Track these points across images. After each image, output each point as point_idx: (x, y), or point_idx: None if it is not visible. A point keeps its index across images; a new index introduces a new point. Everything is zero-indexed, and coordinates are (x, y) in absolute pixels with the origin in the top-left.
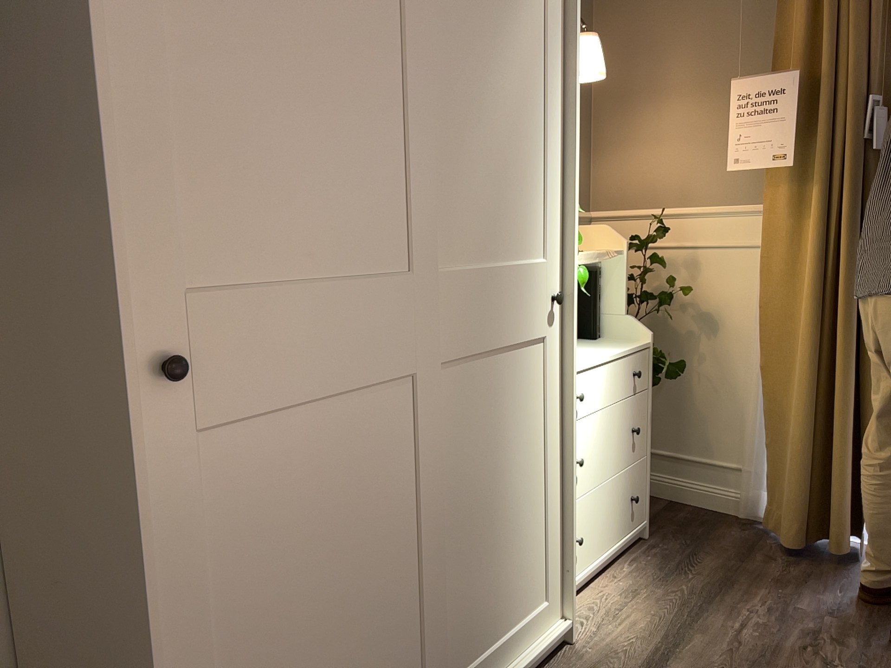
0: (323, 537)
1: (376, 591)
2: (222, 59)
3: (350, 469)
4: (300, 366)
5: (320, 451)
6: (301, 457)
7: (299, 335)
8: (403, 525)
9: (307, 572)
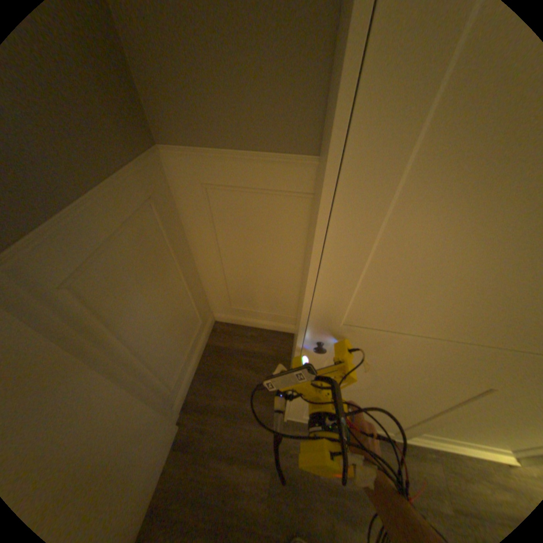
0: (376, 396)
1: (395, 413)
2: (457, 209)
3: (408, 391)
4: (401, 362)
5: (393, 382)
6: (380, 379)
7: (409, 355)
8: (429, 410)
9: (362, 398)
